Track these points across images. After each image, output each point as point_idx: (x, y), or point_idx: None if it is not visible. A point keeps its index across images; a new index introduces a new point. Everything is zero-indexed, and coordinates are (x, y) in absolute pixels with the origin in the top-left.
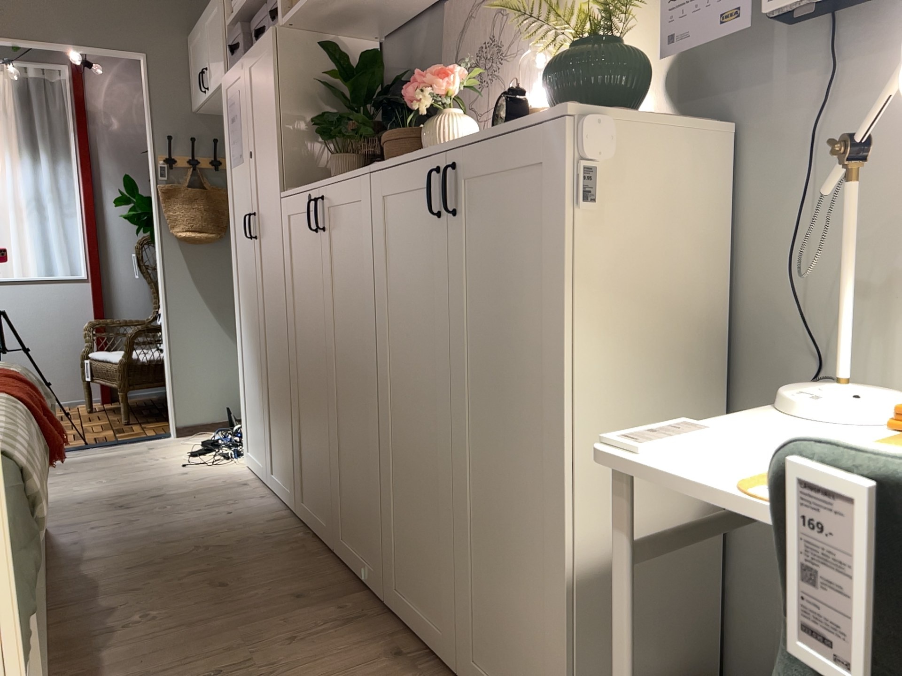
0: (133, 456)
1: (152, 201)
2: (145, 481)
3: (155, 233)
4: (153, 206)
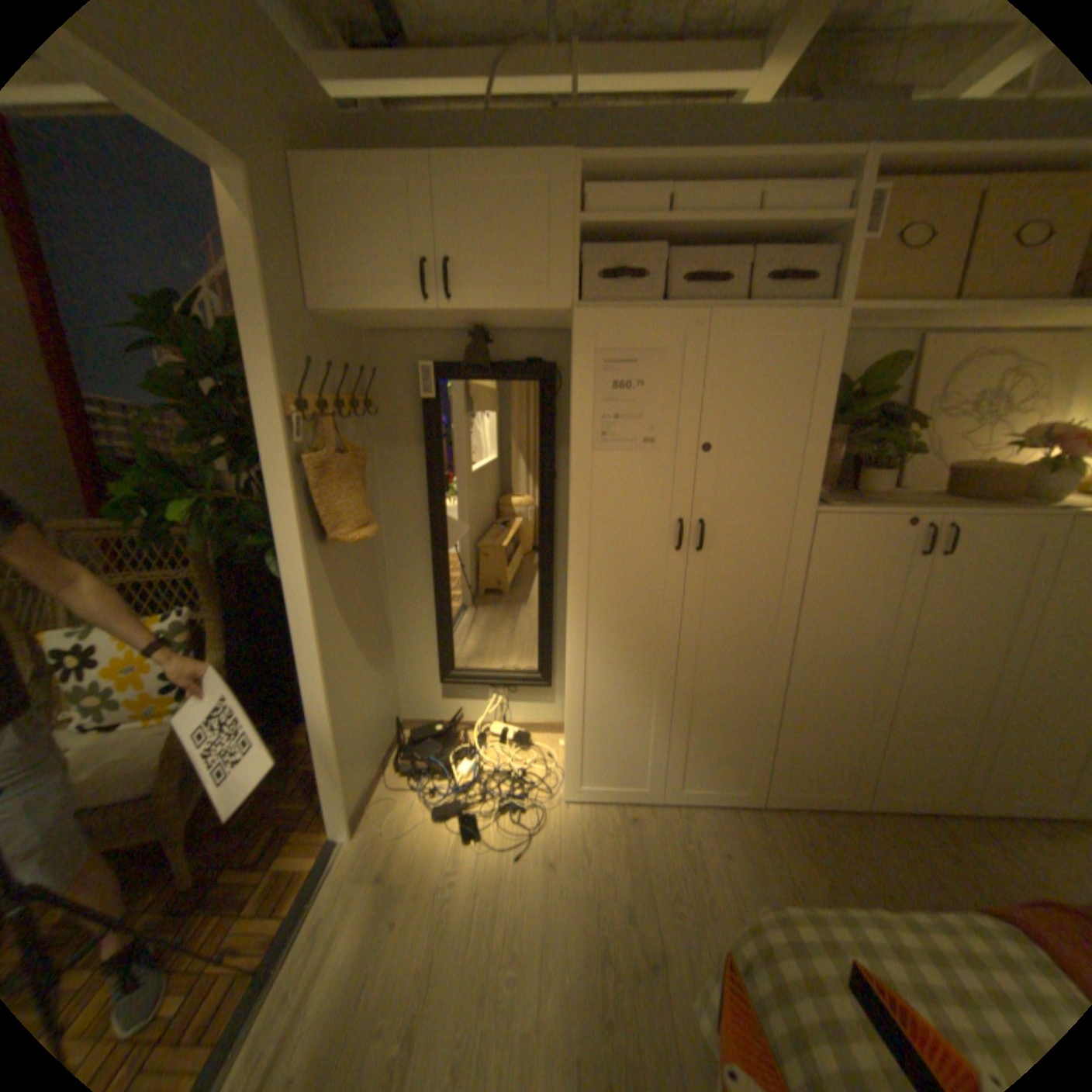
0: (403, 914)
1: (267, 485)
2: (551, 918)
3: (281, 544)
4: (272, 495)
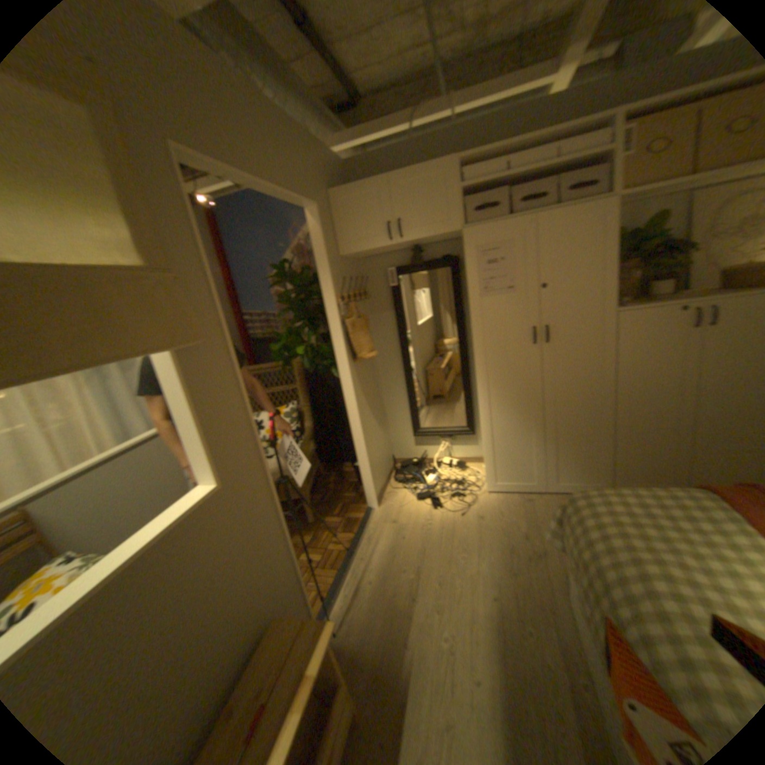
0: (409, 534)
1: (332, 336)
2: (483, 538)
3: (339, 362)
4: (335, 340)
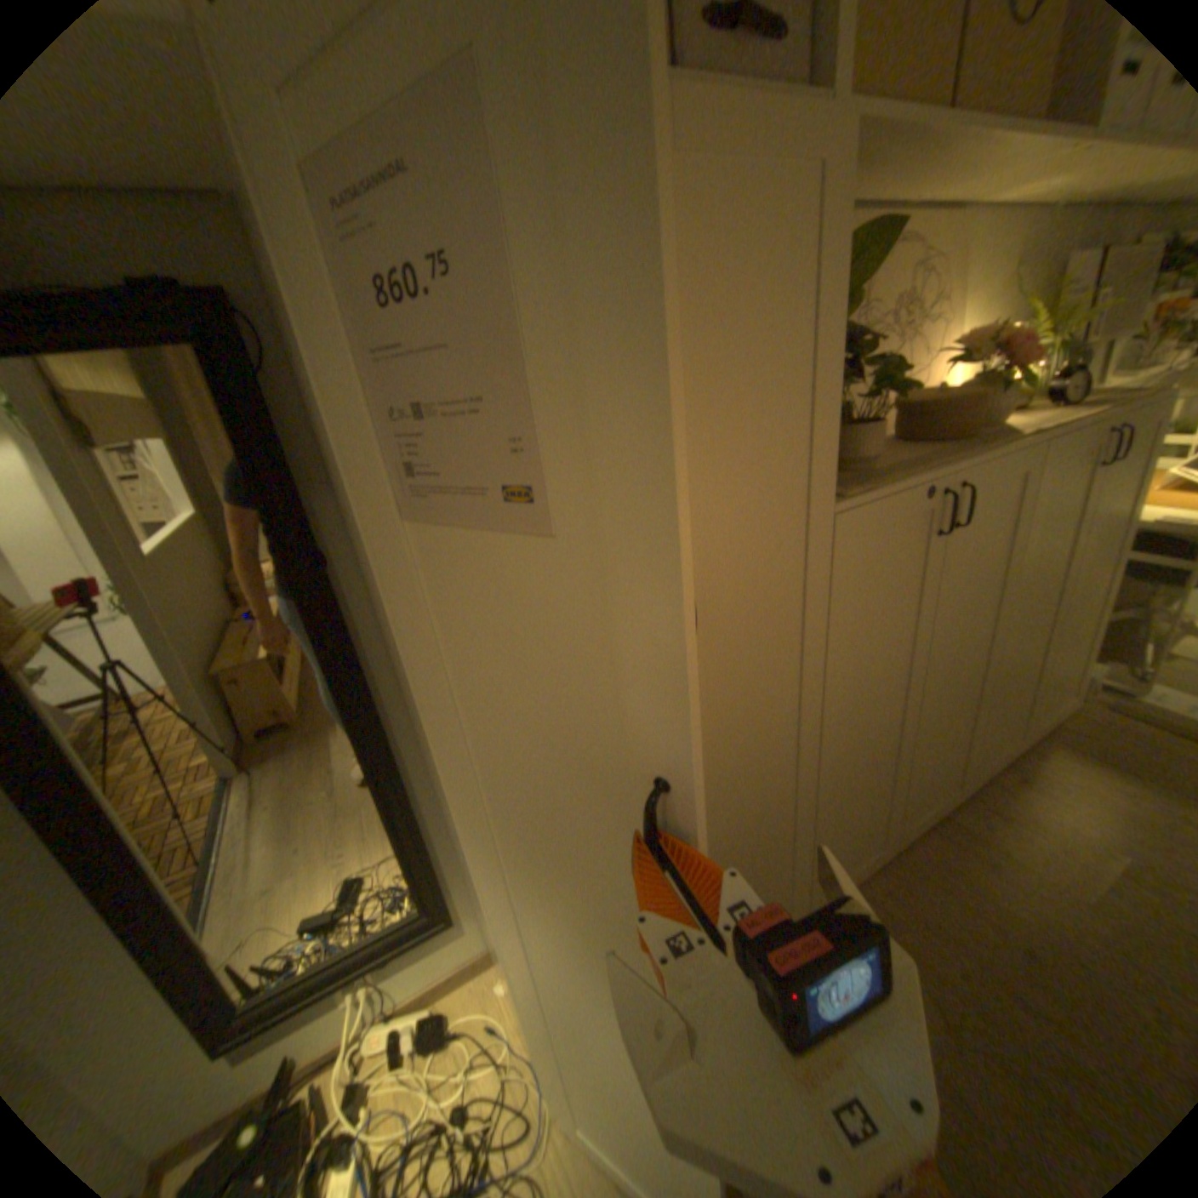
0: None
1: None
2: None
3: None
4: None
